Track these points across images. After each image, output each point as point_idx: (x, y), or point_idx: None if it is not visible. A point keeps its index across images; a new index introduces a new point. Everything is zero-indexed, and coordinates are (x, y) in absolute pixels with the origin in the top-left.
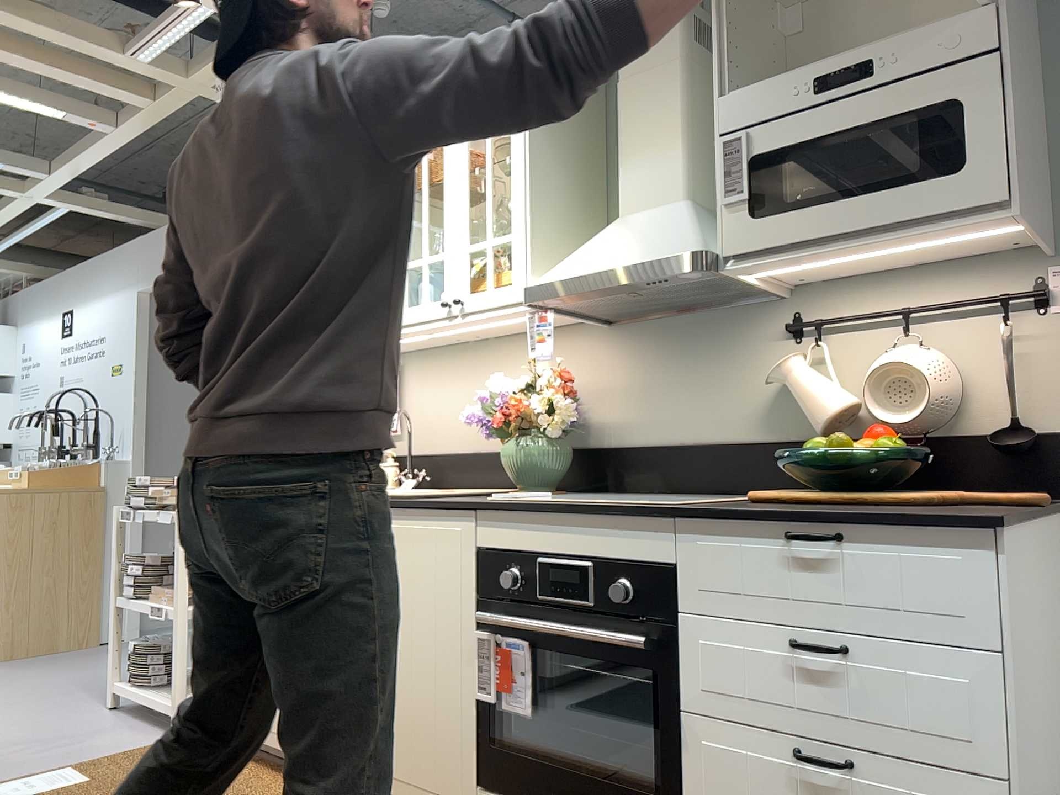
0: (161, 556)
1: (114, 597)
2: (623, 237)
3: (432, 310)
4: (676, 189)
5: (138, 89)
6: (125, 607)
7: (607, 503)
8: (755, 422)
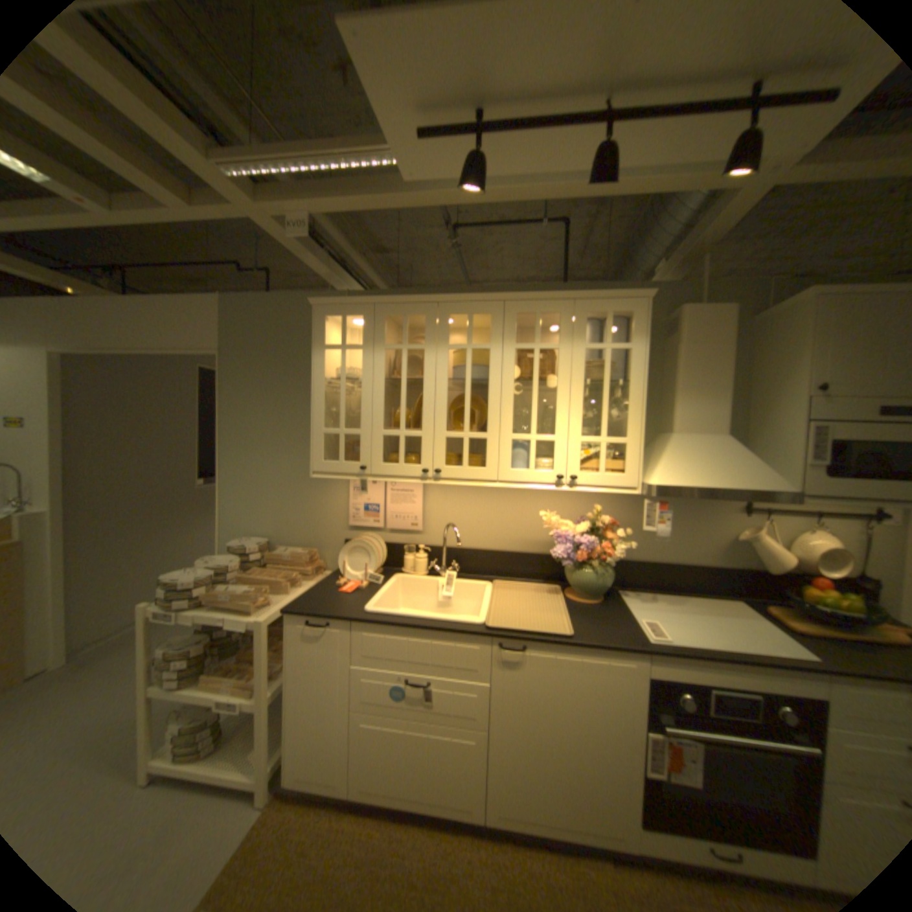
0: (194, 642)
1: (143, 689)
2: (708, 457)
3: (541, 477)
4: (724, 427)
5: (172, 185)
6: (165, 698)
7: (759, 654)
8: (717, 557)
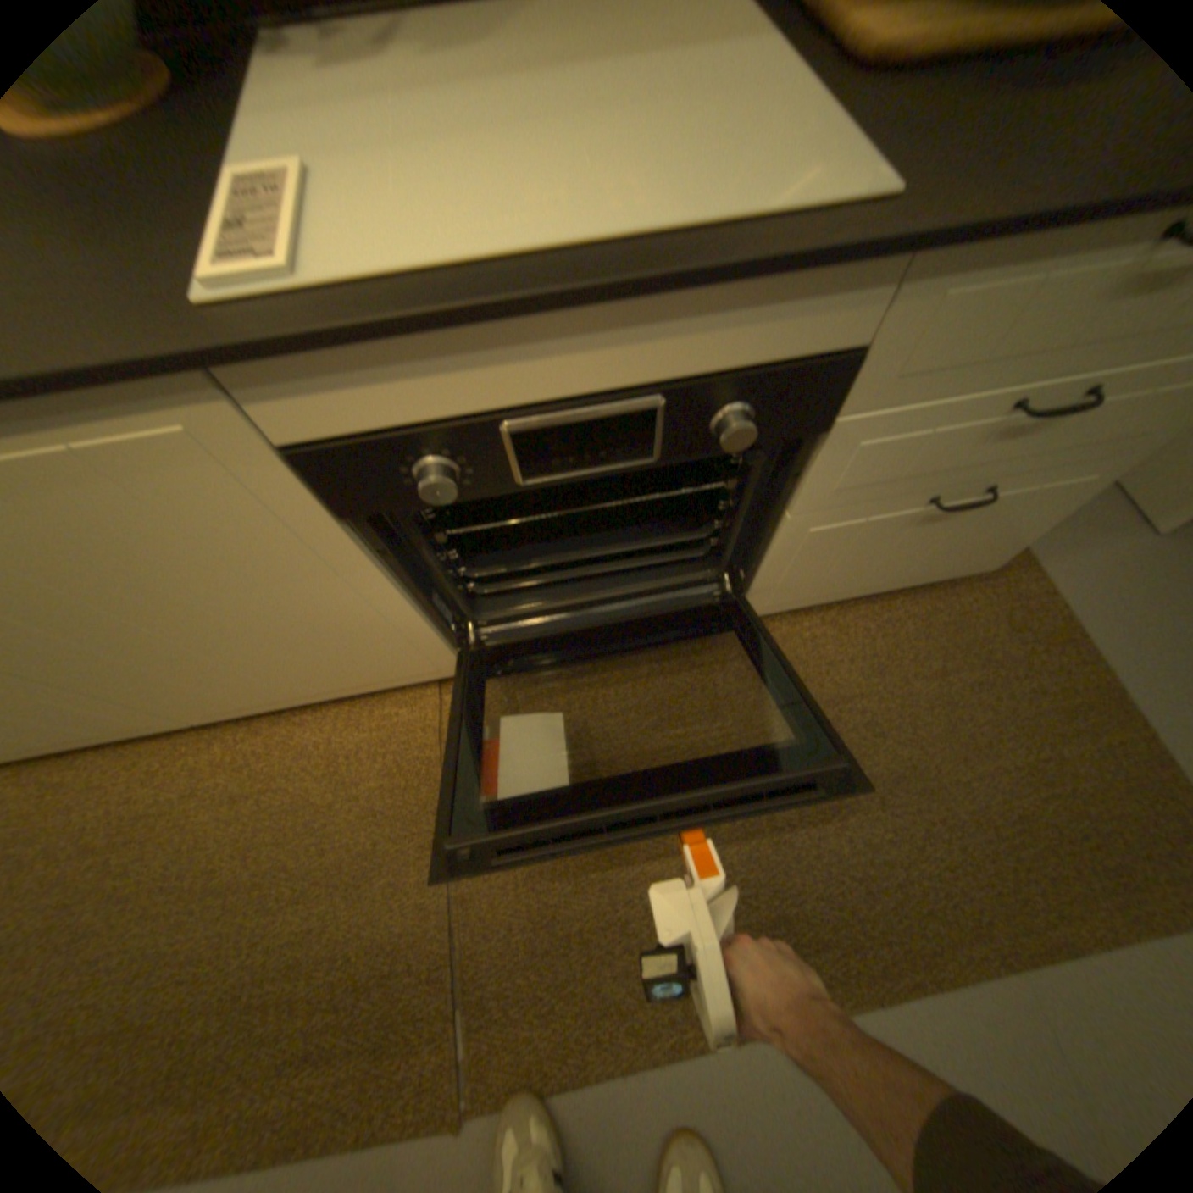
0: None
1: None
2: None
3: None
4: None
5: None
6: None
7: (665, 222)
8: None
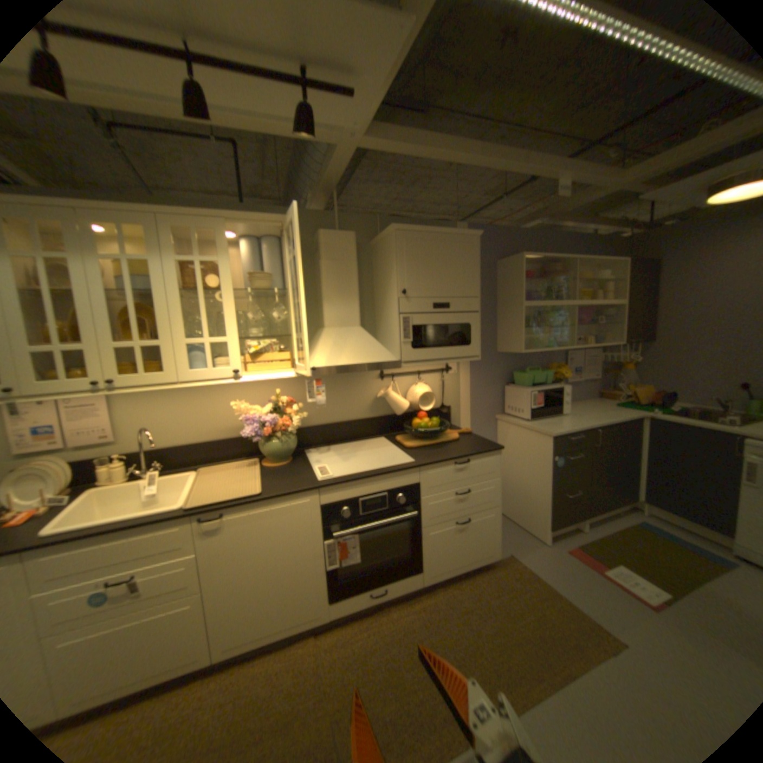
0: None
1: None
2: (346, 344)
3: (219, 373)
4: (356, 321)
5: None
6: None
7: (383, 467)
8: (367, 411)
